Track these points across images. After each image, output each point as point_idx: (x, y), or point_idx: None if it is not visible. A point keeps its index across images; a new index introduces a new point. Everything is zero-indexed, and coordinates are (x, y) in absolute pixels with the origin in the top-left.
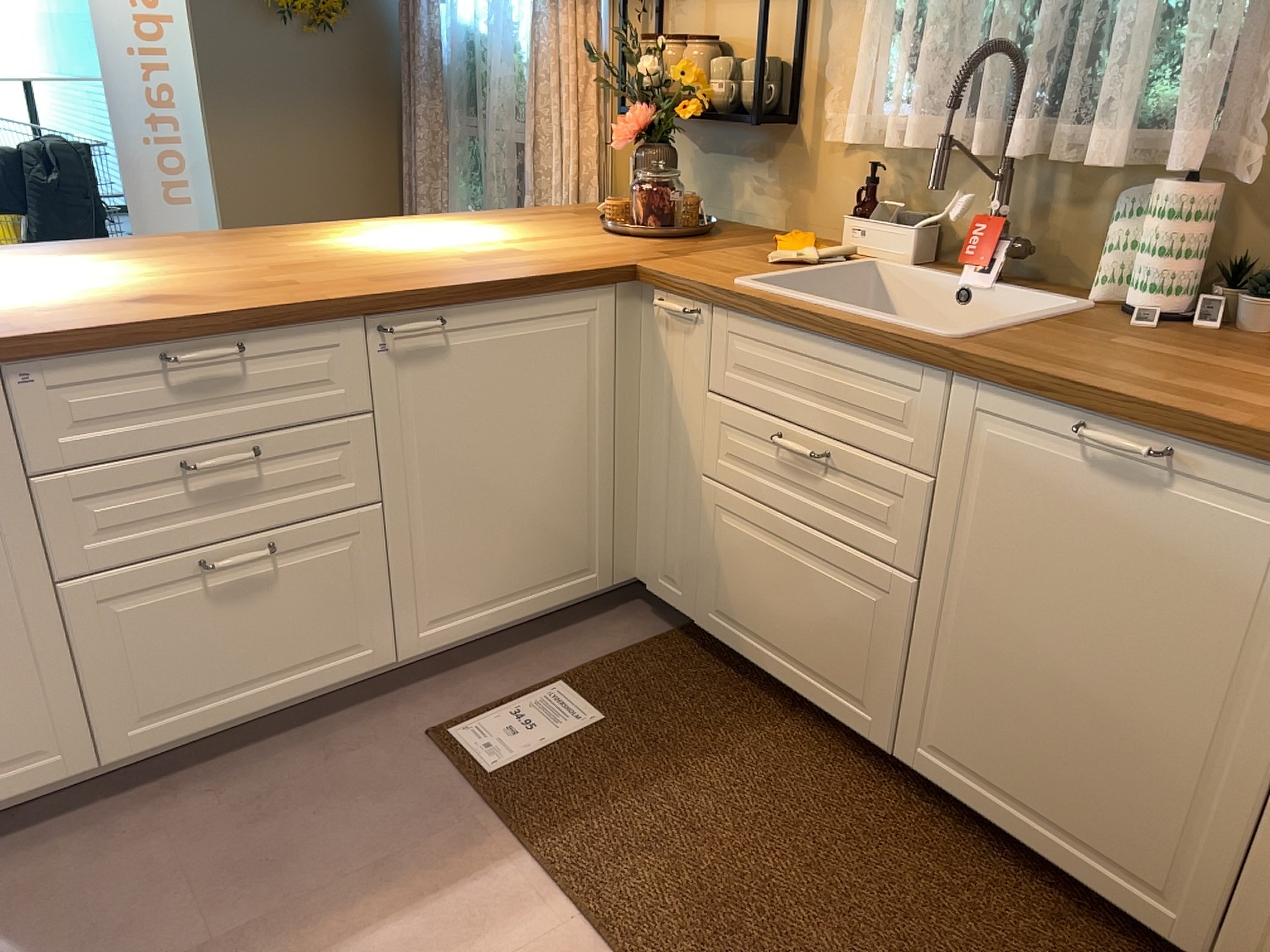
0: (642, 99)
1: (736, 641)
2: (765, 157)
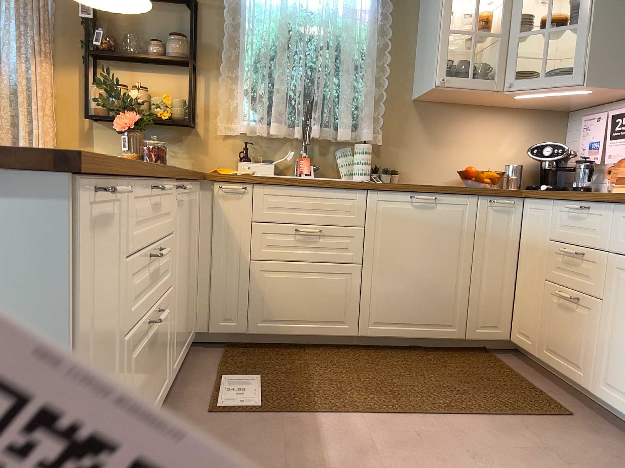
0: (133, 108)
1: (275, 329)
2: (178, 141)
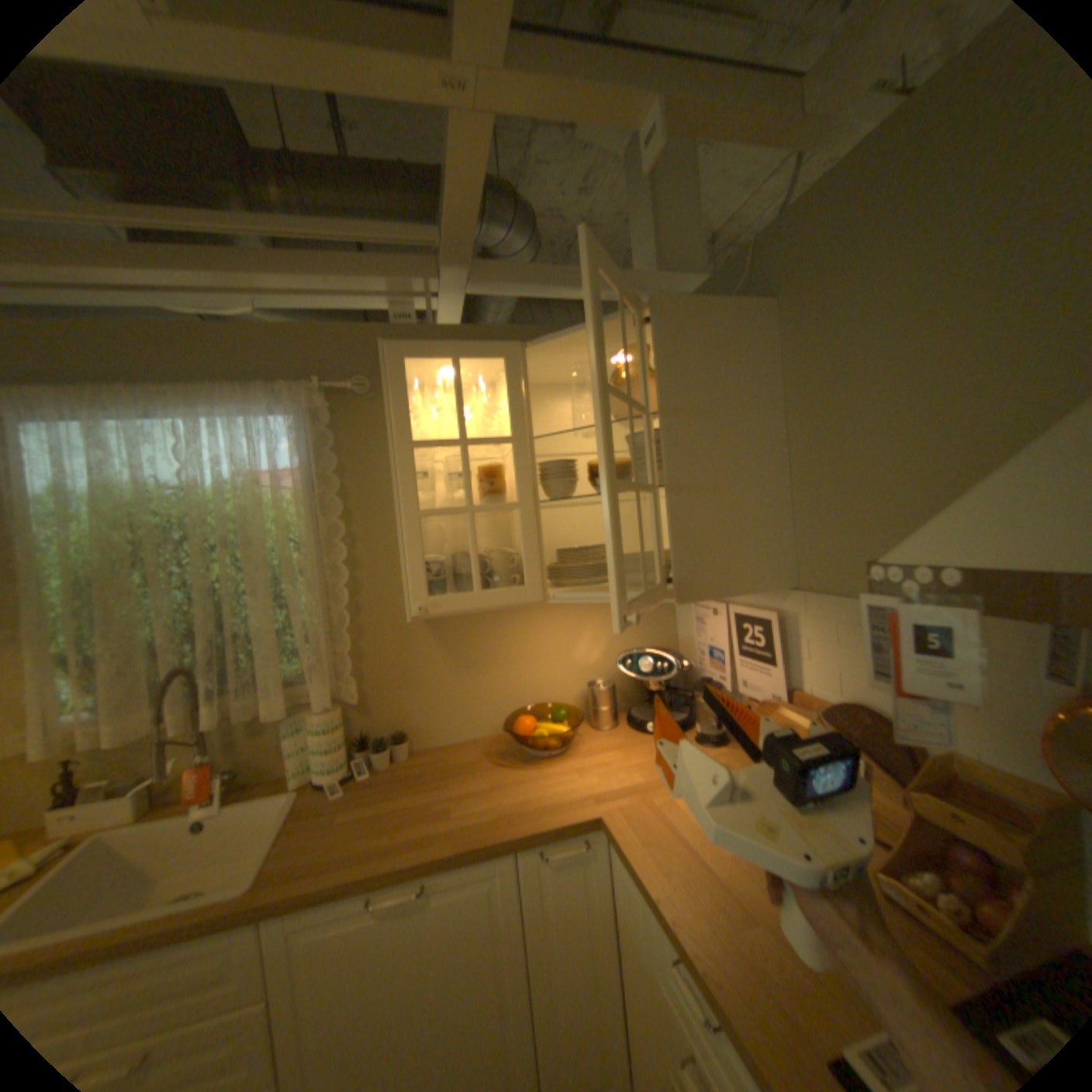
0: None
1: None
2: None
